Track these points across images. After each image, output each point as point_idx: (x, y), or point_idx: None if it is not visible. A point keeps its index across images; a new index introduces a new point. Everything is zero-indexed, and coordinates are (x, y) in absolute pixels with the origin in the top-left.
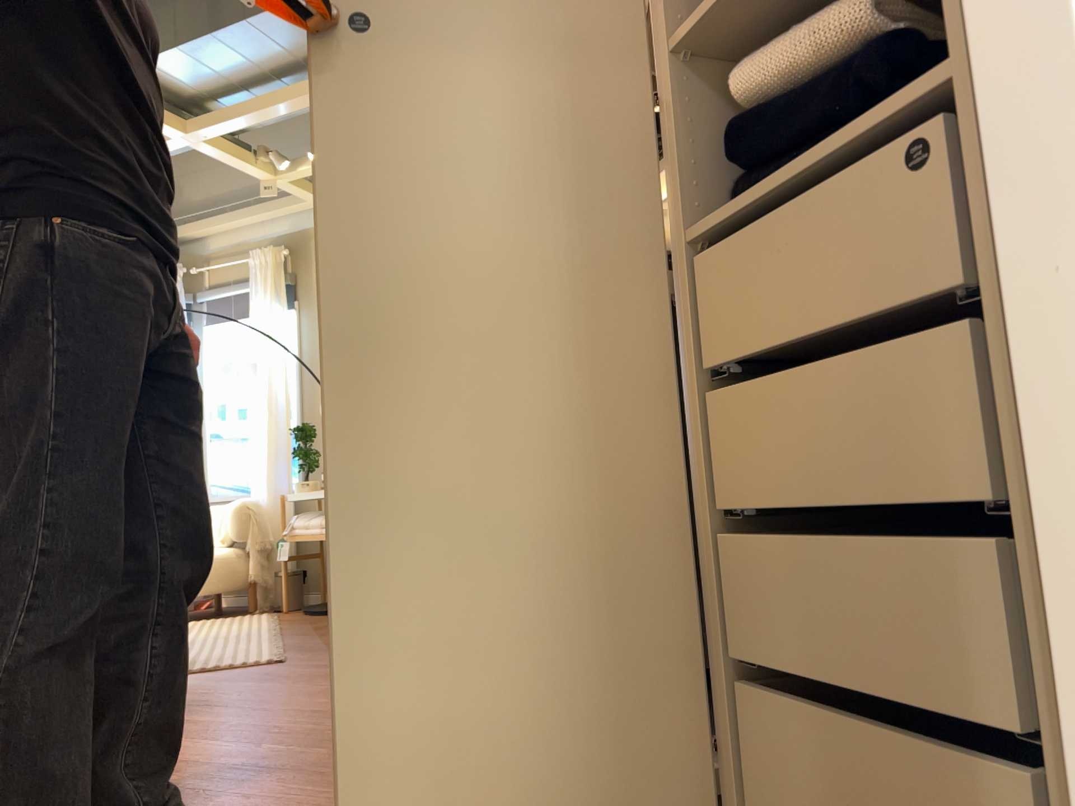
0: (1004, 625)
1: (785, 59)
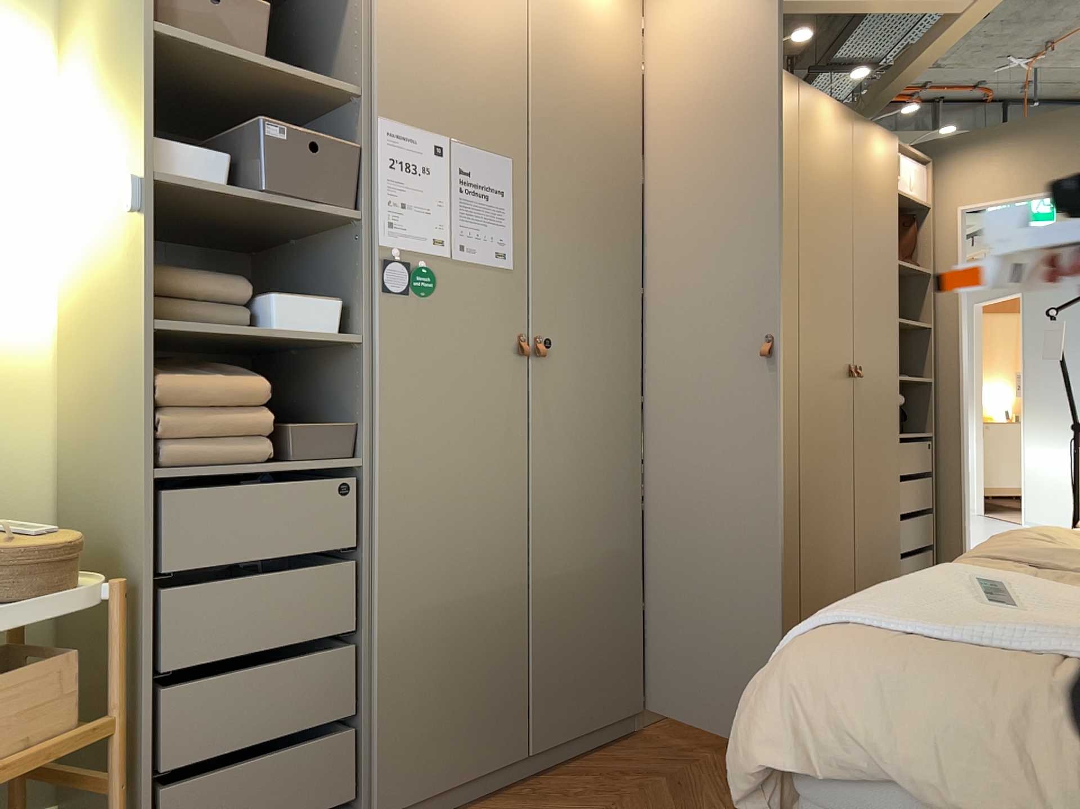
0: (936, 528)
1: (901, 397)
